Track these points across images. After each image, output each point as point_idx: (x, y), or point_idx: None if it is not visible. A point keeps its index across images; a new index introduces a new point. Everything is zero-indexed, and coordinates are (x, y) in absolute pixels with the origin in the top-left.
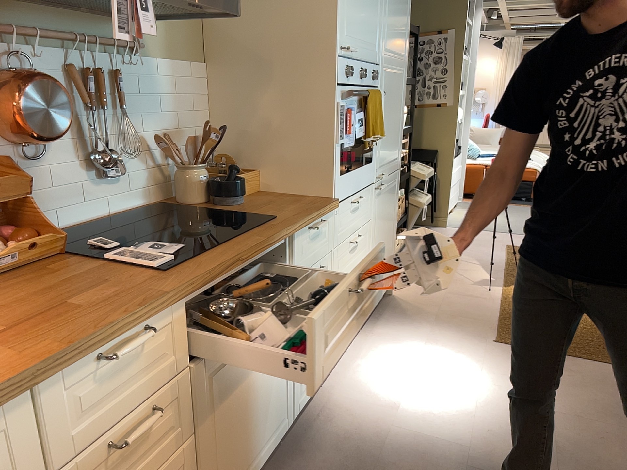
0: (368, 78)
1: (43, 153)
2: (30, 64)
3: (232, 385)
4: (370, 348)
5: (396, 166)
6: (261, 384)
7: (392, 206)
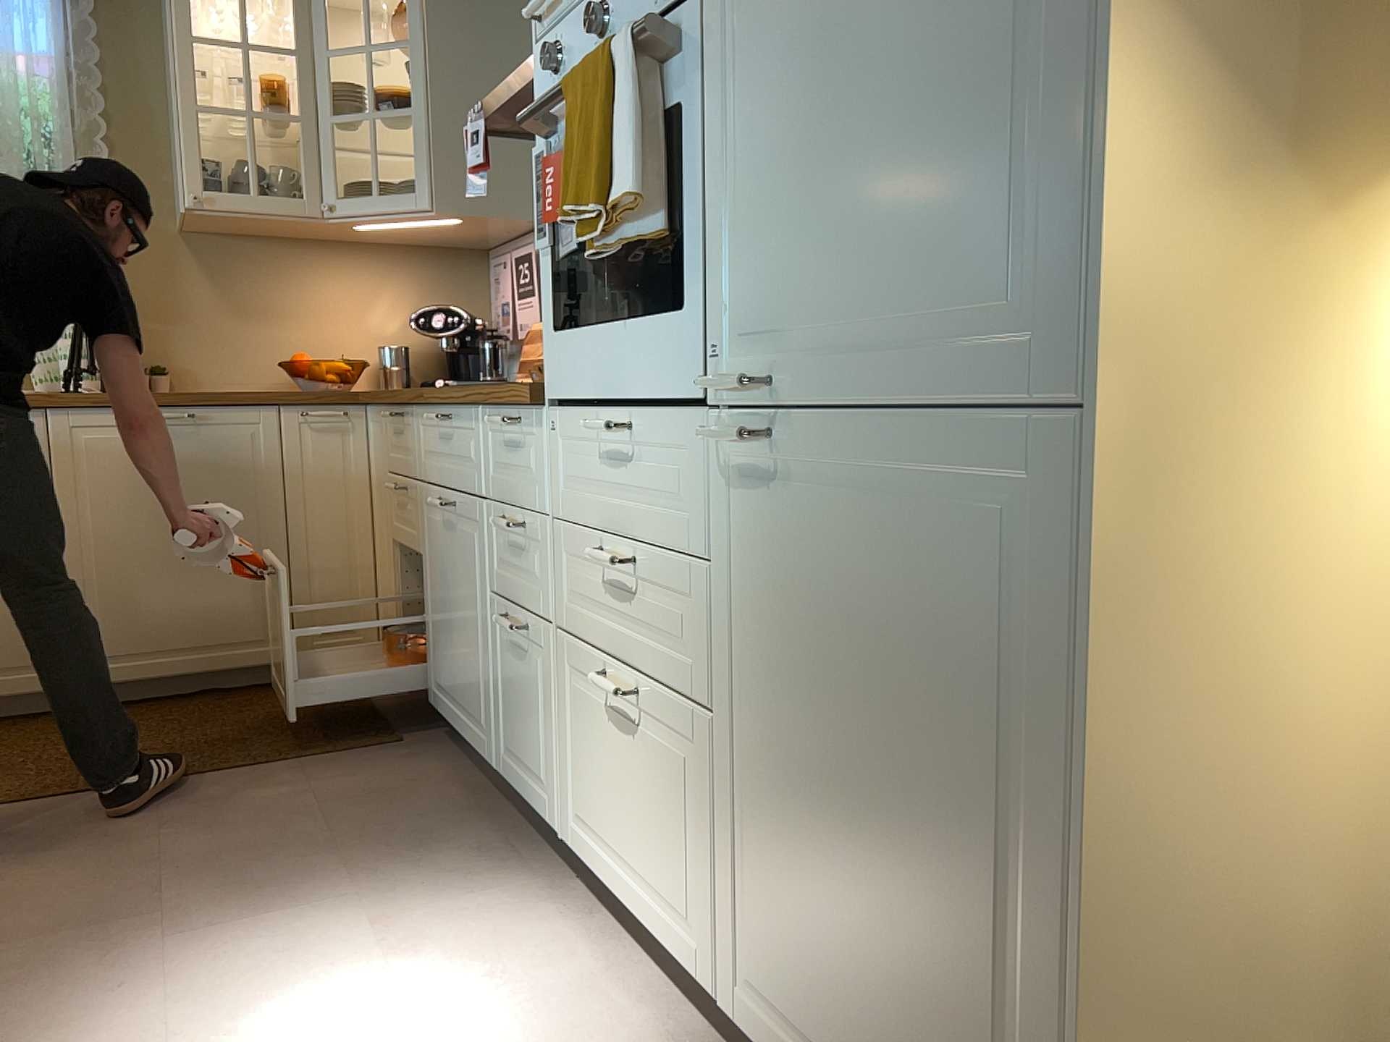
0: (637, 8)
1: None
2: None
3: (439, 554)
4: (623, 1036)
5: (1003, 375)
6: (459, 606)
7: (953, 662)
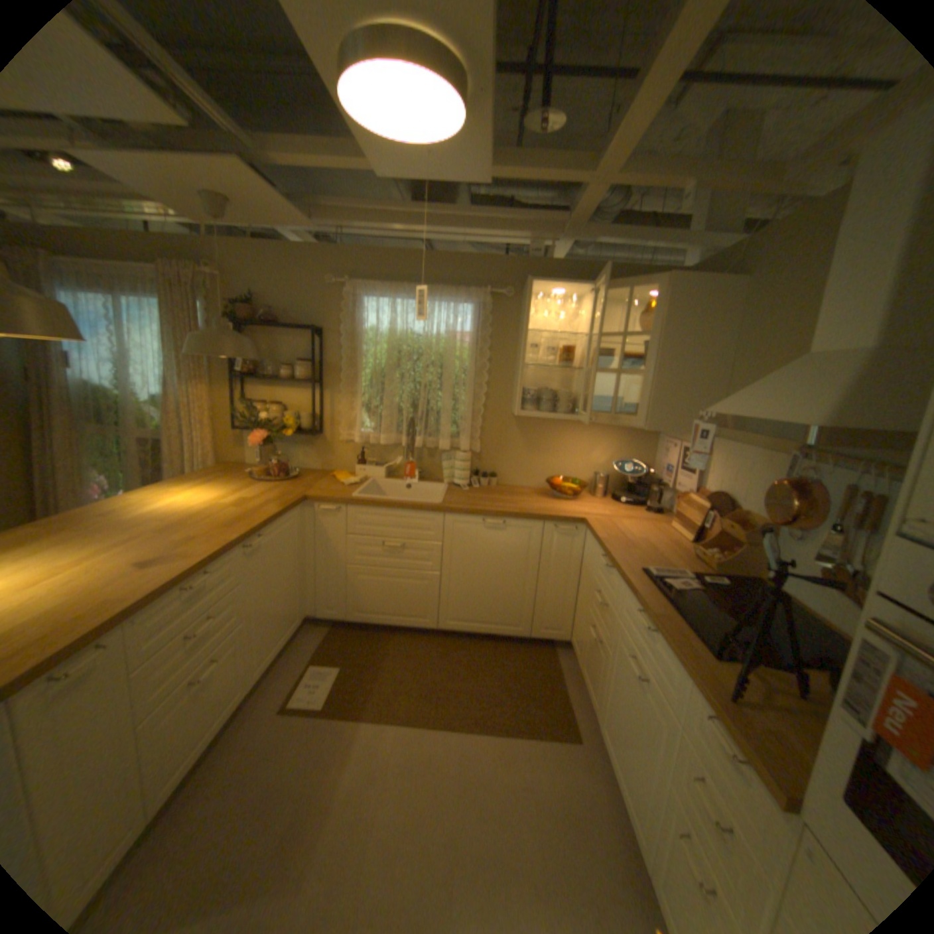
0: None
1: (809, 542)
2: (826, 479)
3: (627, 681)
4: None
5: None
6: (638, 736)
7: None
